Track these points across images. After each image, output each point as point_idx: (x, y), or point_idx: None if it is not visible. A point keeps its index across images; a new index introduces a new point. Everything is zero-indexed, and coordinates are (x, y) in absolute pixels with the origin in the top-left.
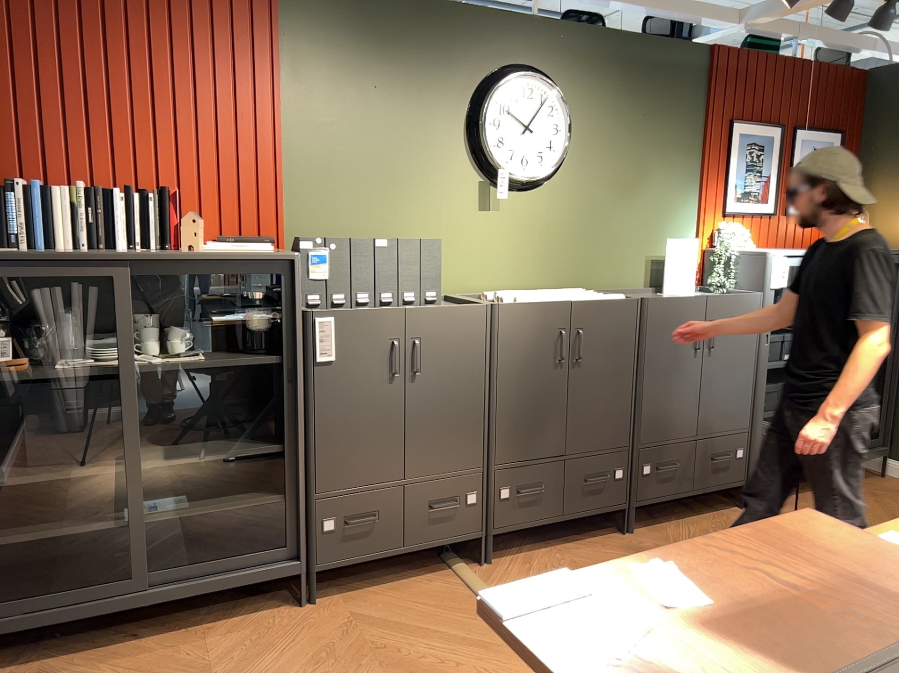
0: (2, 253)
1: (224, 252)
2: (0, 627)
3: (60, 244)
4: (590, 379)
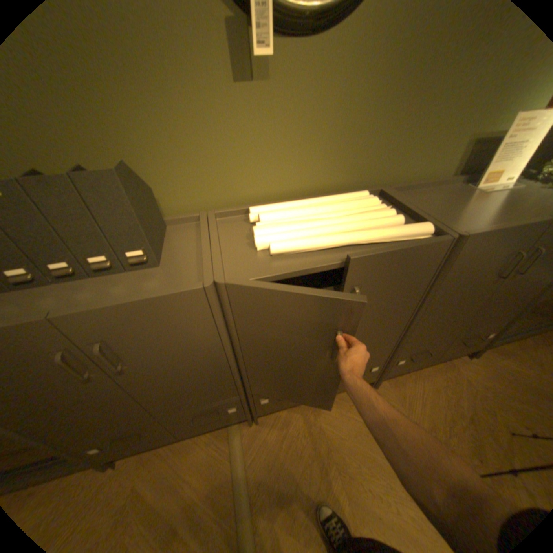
0: None
1: None
2: None
3: None
4: (360, 324)
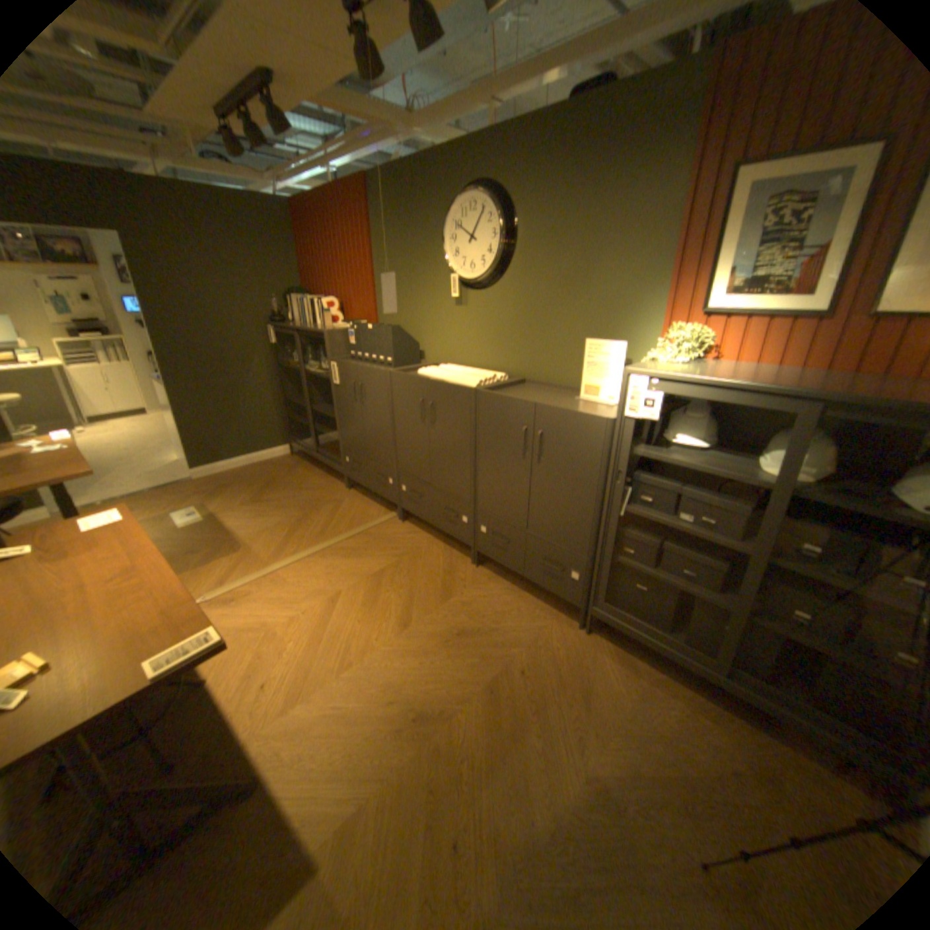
0: (298, 323)
1: (336, 327)
2: (295, 445)
3: (307, 321)
4: (441, 440)
